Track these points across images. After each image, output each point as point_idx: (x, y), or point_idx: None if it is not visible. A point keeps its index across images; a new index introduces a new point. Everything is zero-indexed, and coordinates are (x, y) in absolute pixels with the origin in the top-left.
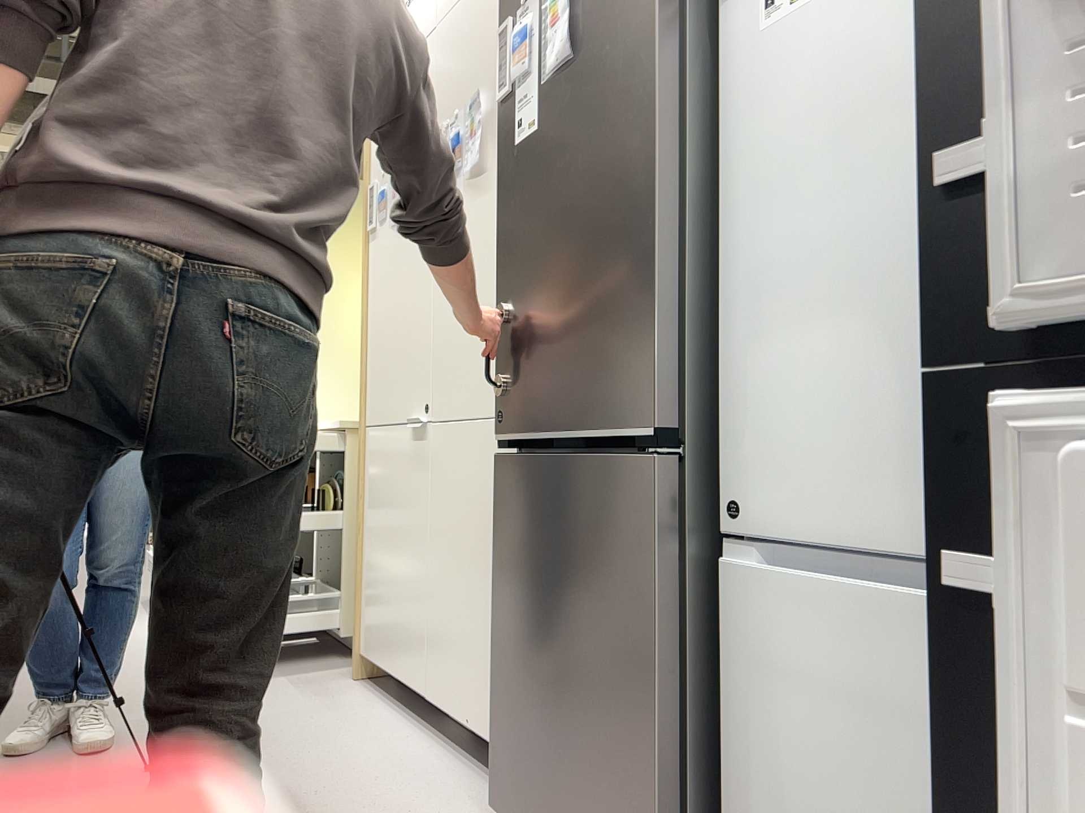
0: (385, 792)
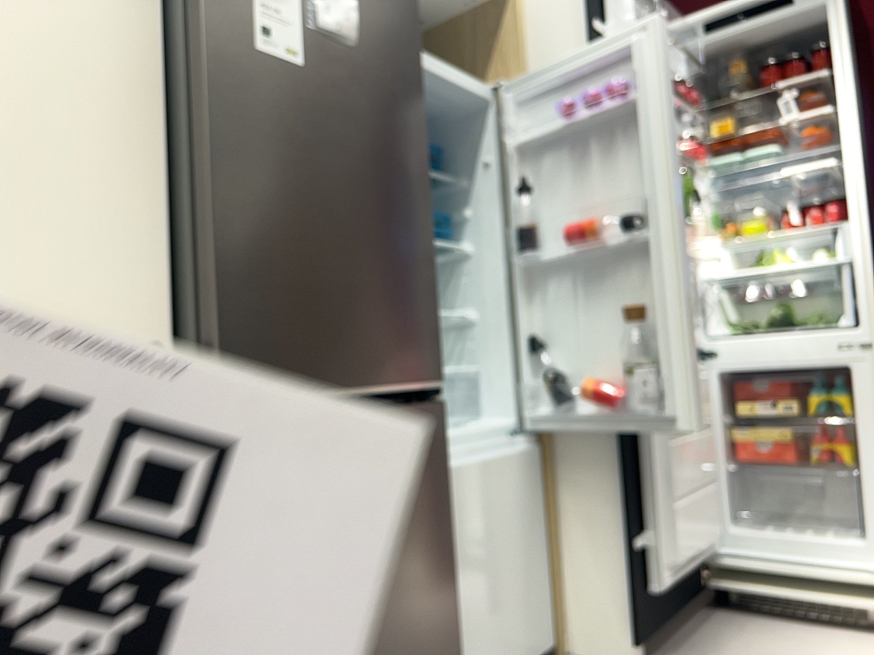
0: None
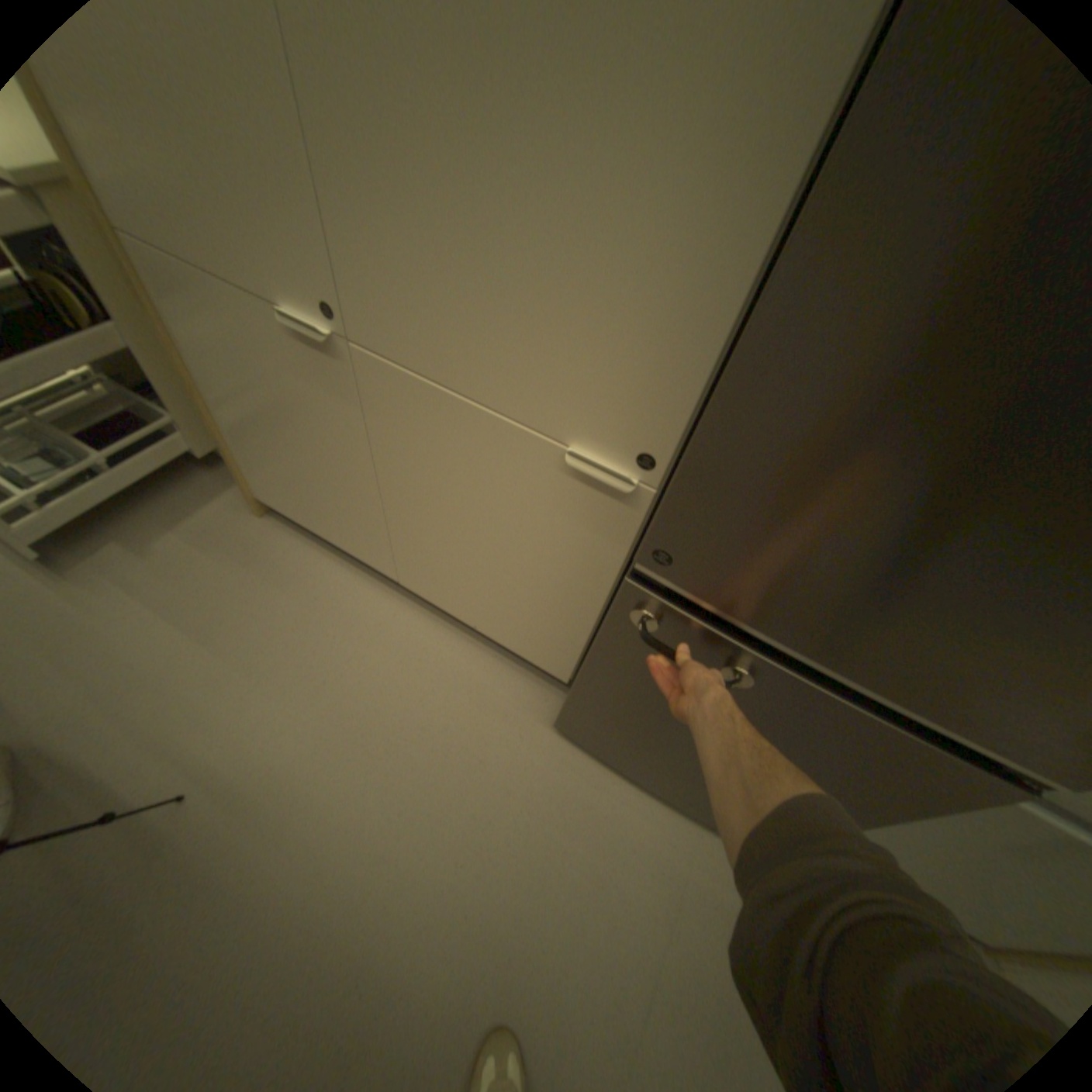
0: (439, 714)
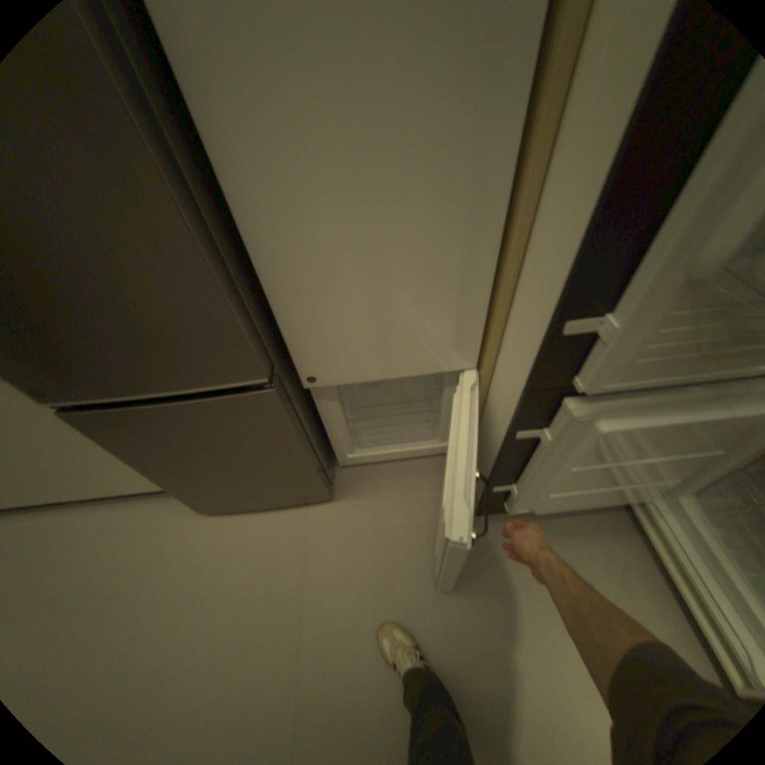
0: (125, 555)
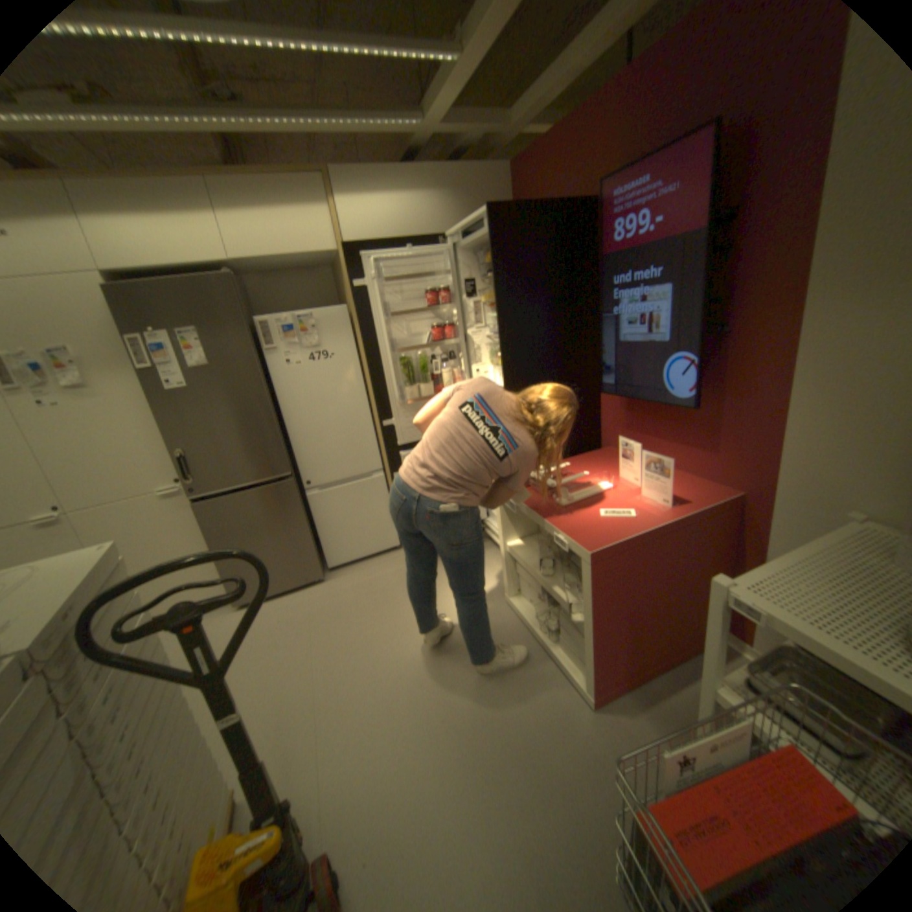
0: None
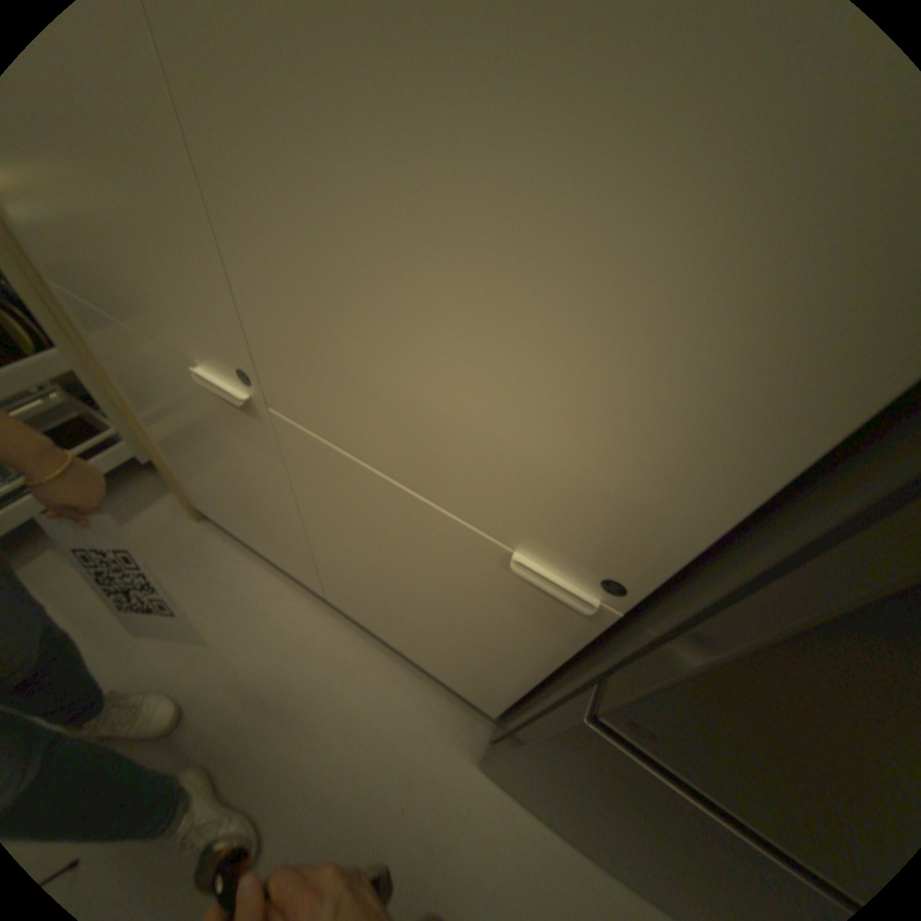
0: (360, 748)
